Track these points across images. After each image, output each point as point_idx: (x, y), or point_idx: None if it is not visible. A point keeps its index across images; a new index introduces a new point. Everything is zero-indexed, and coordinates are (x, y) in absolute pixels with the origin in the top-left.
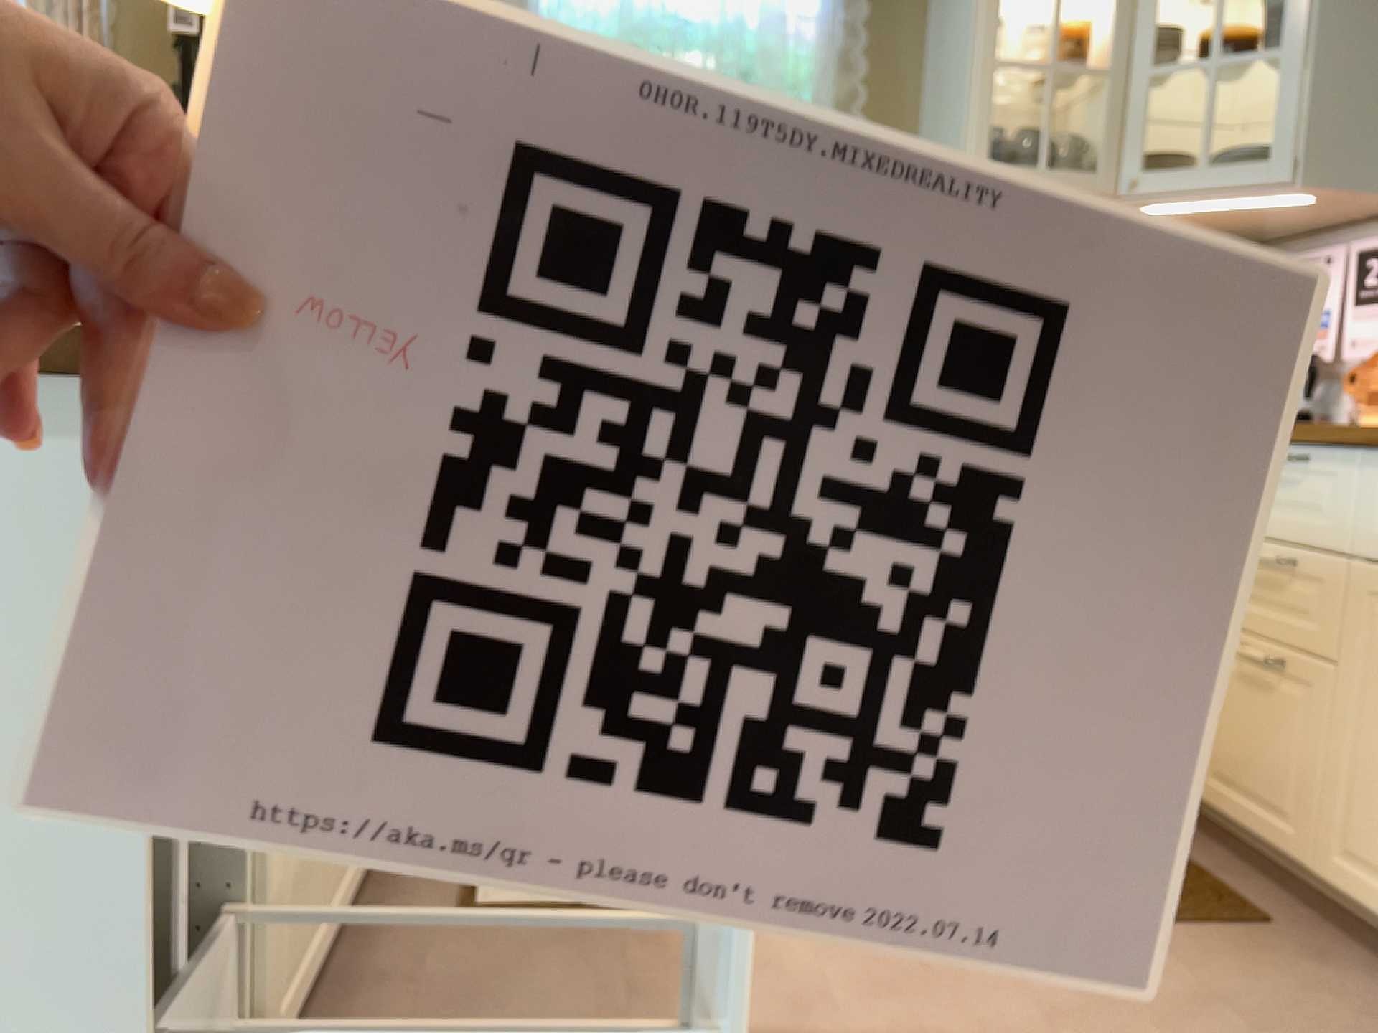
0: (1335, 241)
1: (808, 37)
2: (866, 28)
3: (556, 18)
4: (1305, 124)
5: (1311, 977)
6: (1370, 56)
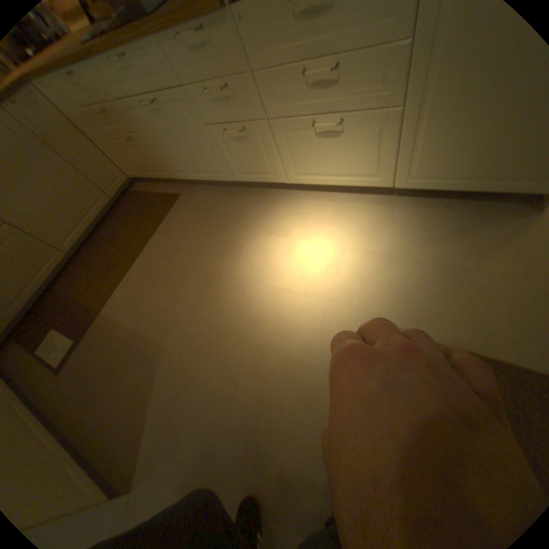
0: None
1: None
2: None
3: None
4: None
5: (191, 200)
6: None
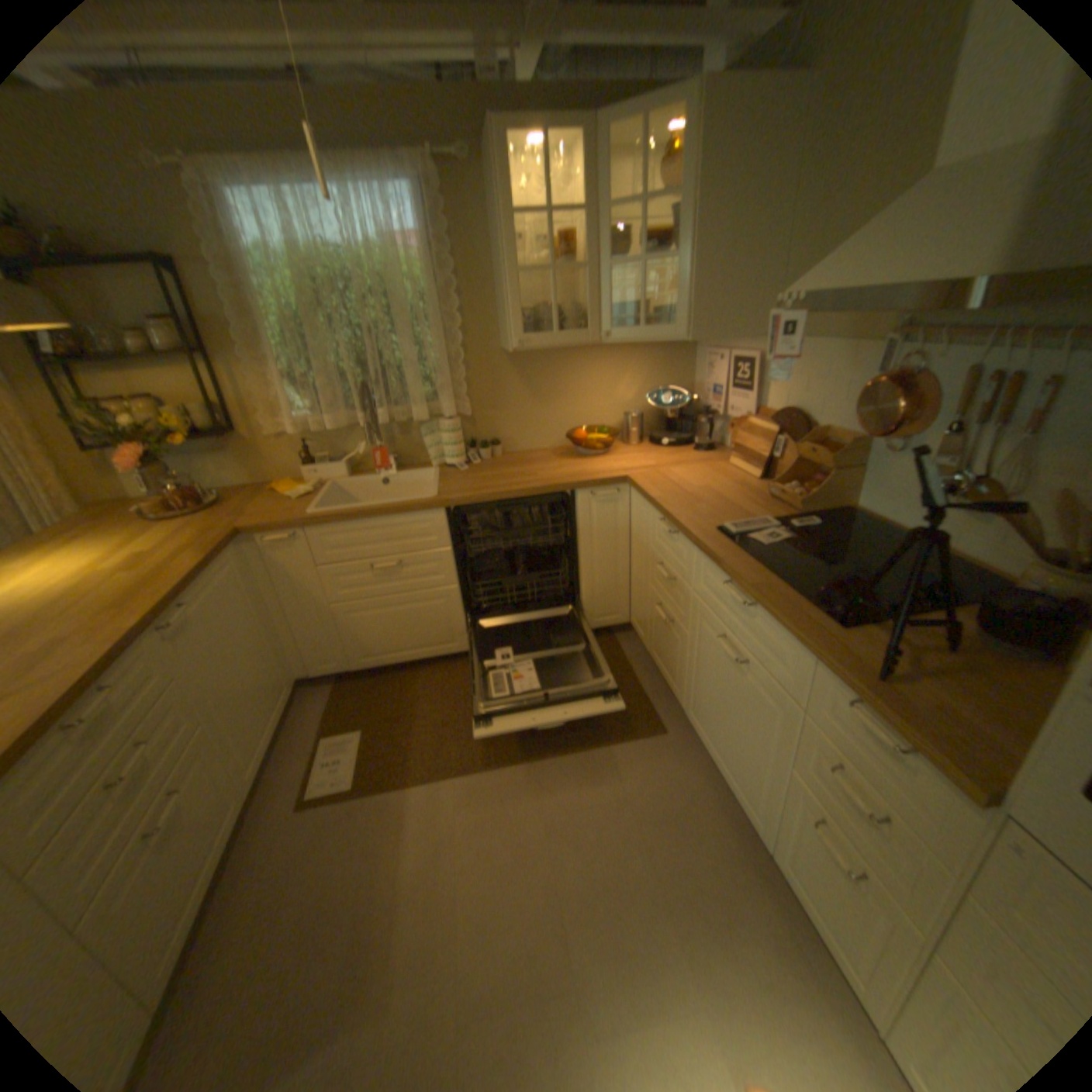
0: (725, 343)
1: (414, 250)
2: (450, 237)
3: (252, 262)
4: (691, 304)
5: (672, 769)
6: (726, 257)
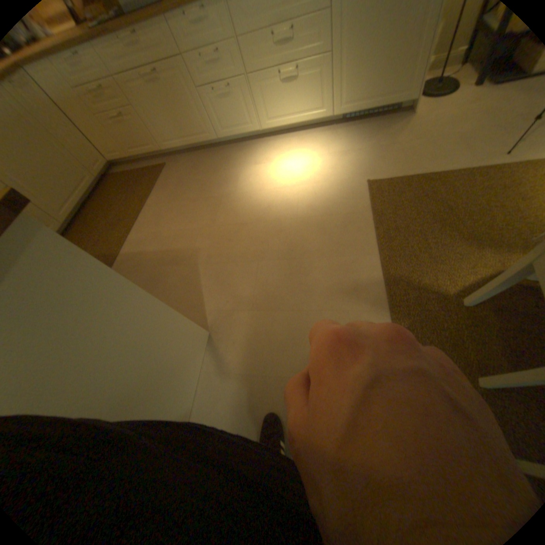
0: None
1: None
2: None
3: None
4: None
5: (177, 164)
6: None
